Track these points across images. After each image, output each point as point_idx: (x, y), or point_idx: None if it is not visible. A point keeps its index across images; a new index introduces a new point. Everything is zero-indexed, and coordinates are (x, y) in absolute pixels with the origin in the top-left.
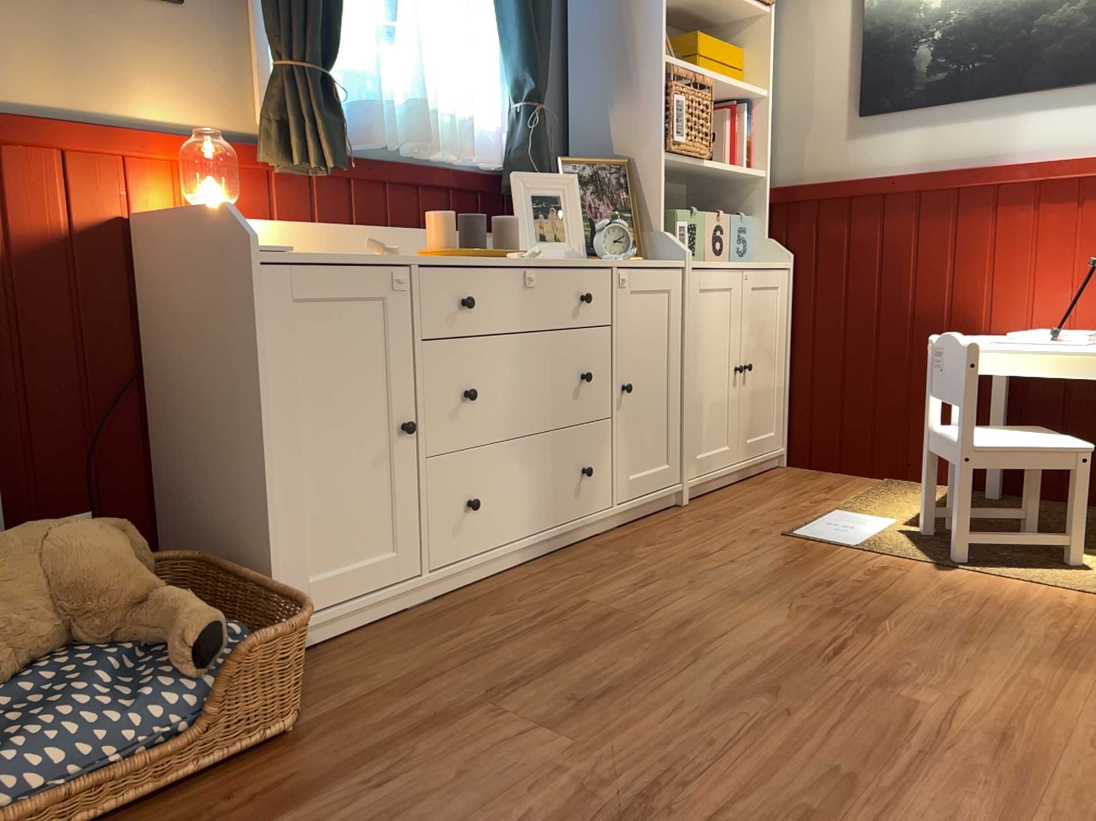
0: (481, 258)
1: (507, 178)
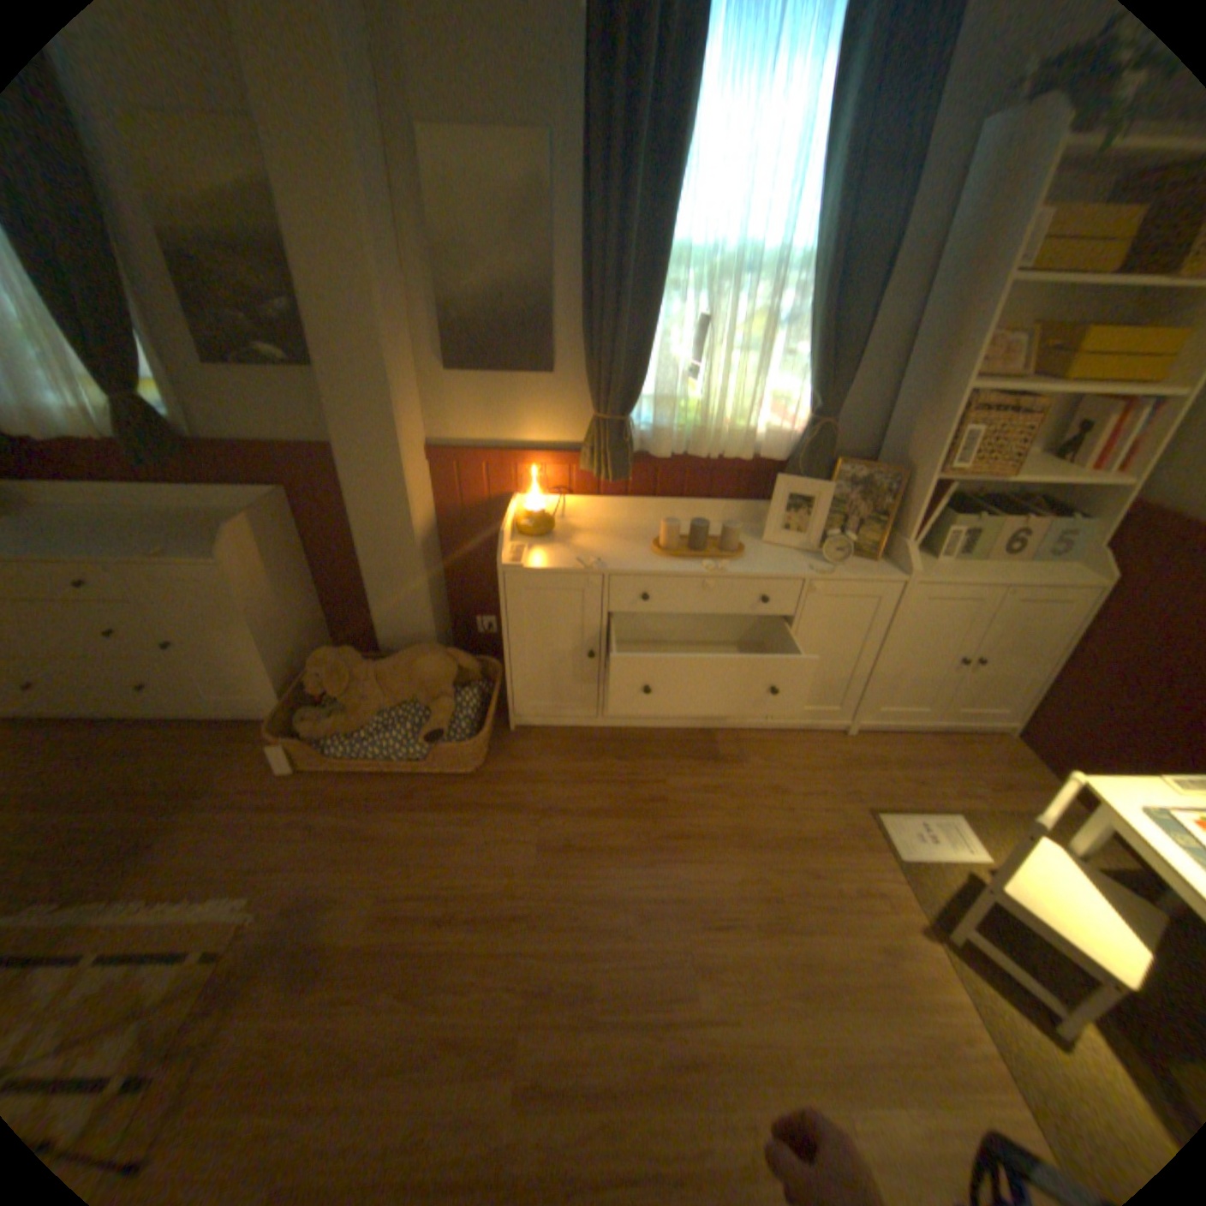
0: (689, 557)
1: (788, 468)
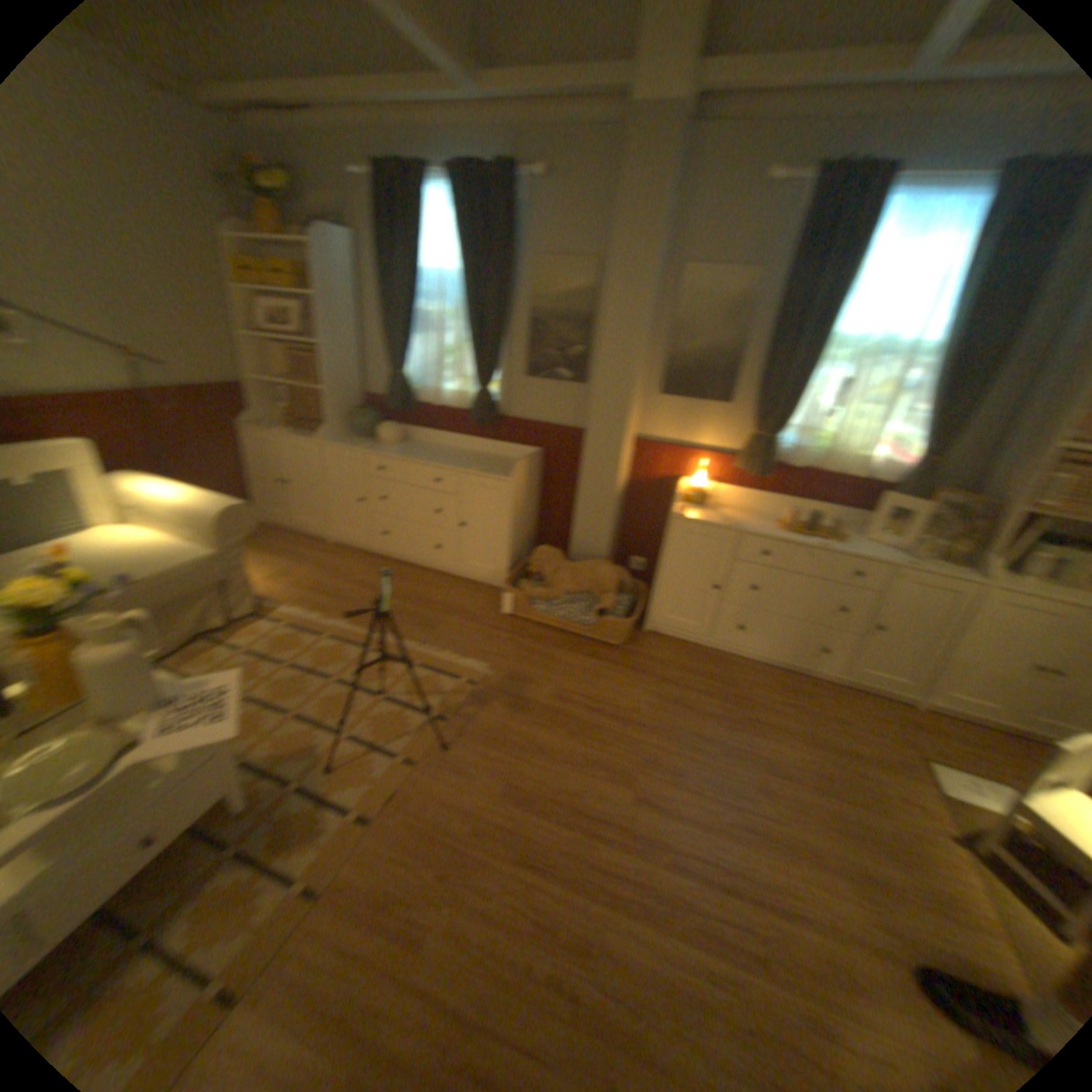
0: (805, 534)
1: (896, 489)
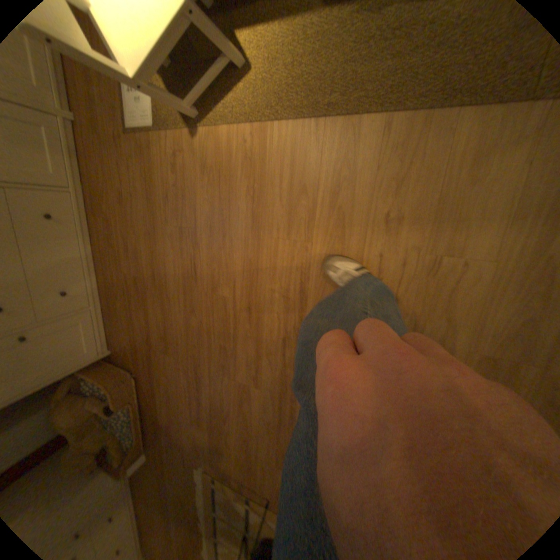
0: None
1: None
